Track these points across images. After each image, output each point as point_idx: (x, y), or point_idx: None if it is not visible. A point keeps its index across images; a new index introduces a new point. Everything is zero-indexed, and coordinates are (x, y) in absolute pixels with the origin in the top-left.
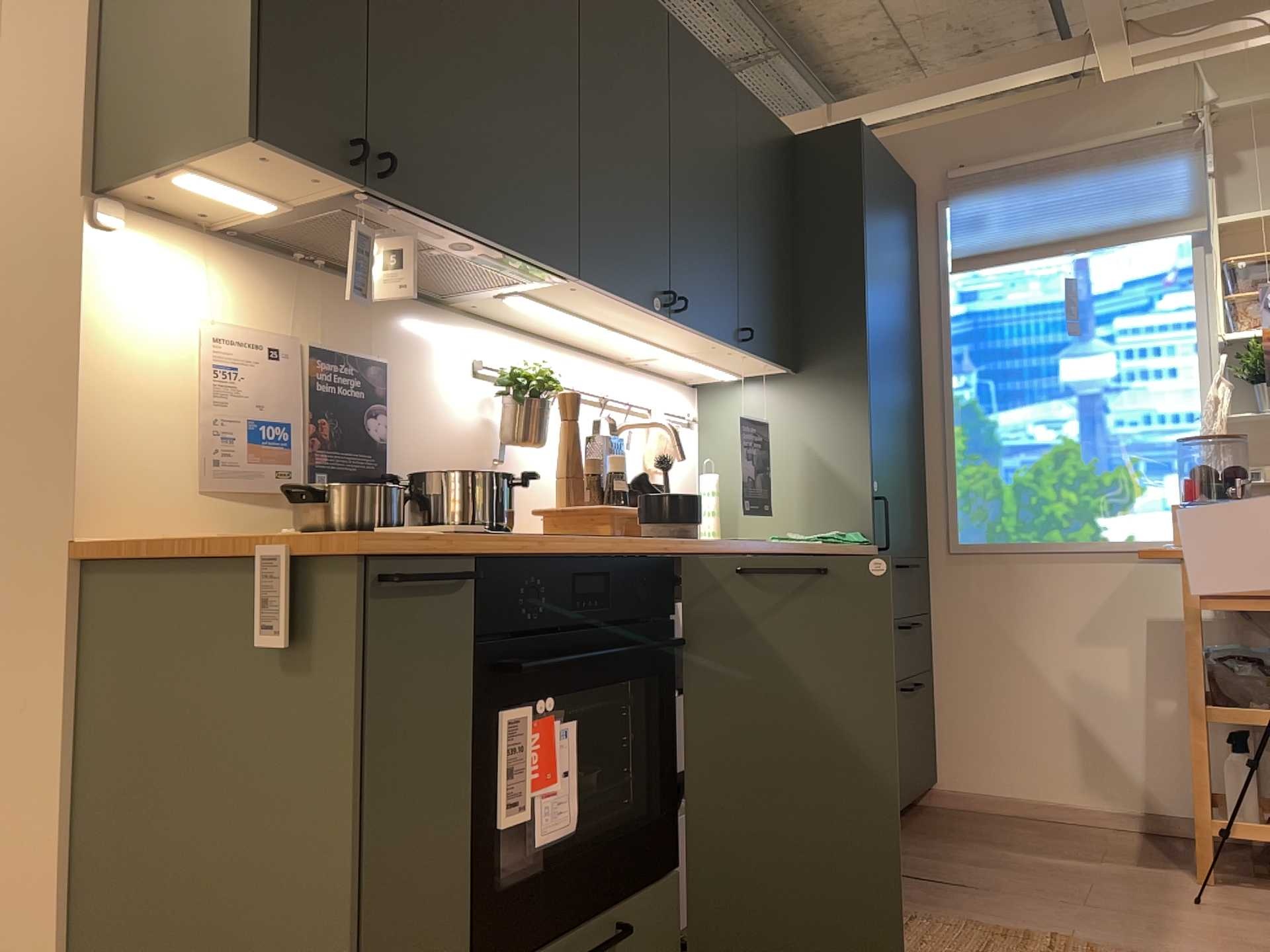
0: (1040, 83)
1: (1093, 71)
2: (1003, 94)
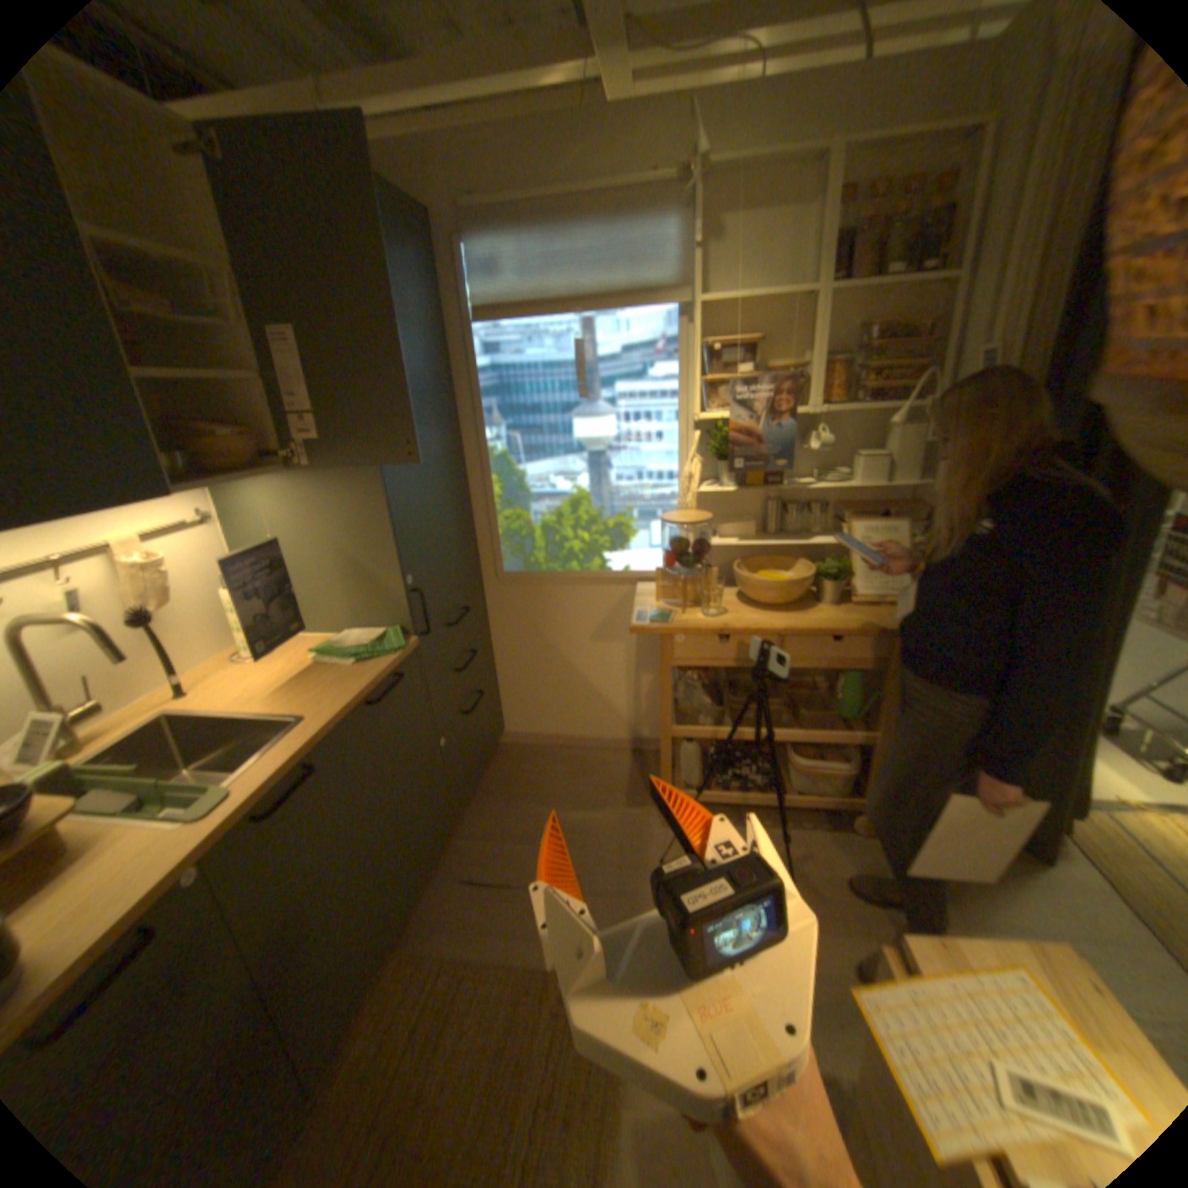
0: (546, 88)
1: (599, 81)
2: (511, 96)
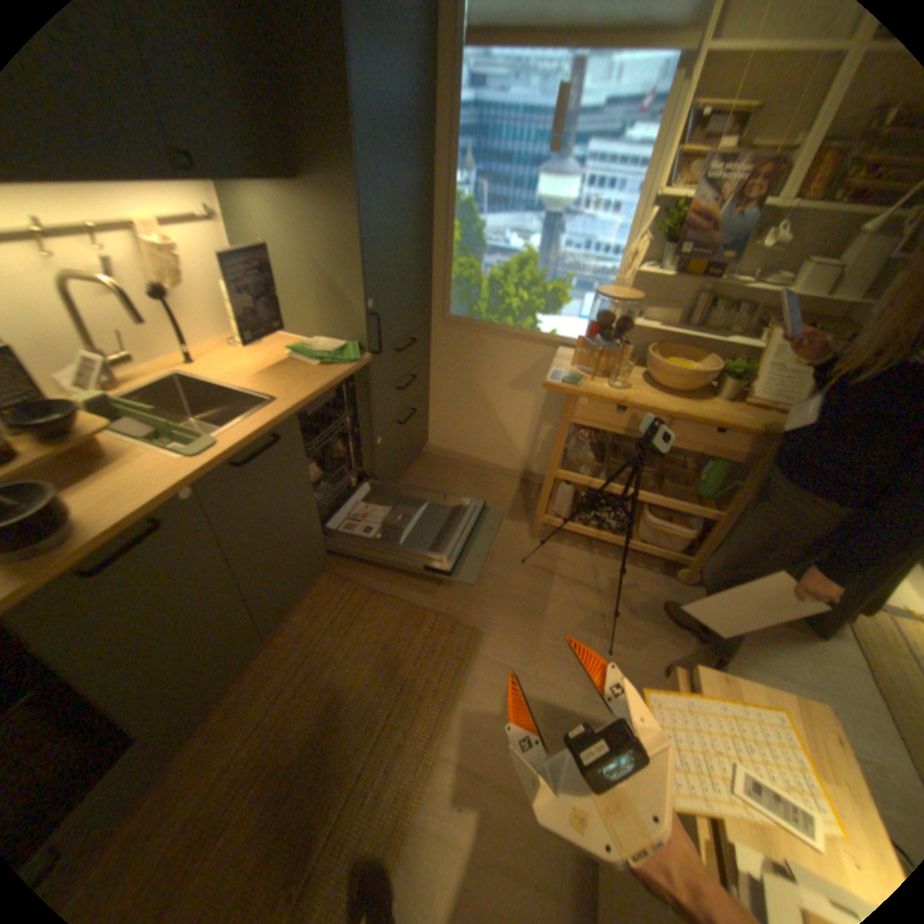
0: None
1: None
2: None
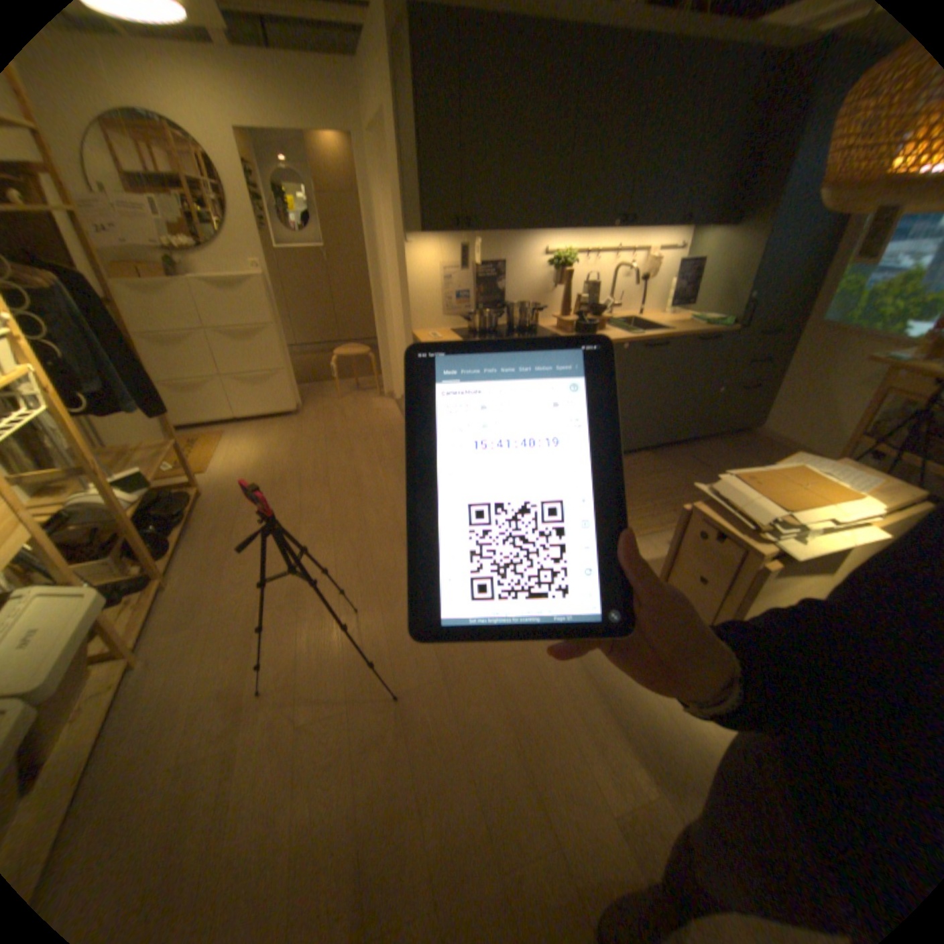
0: None
1: None
2: None
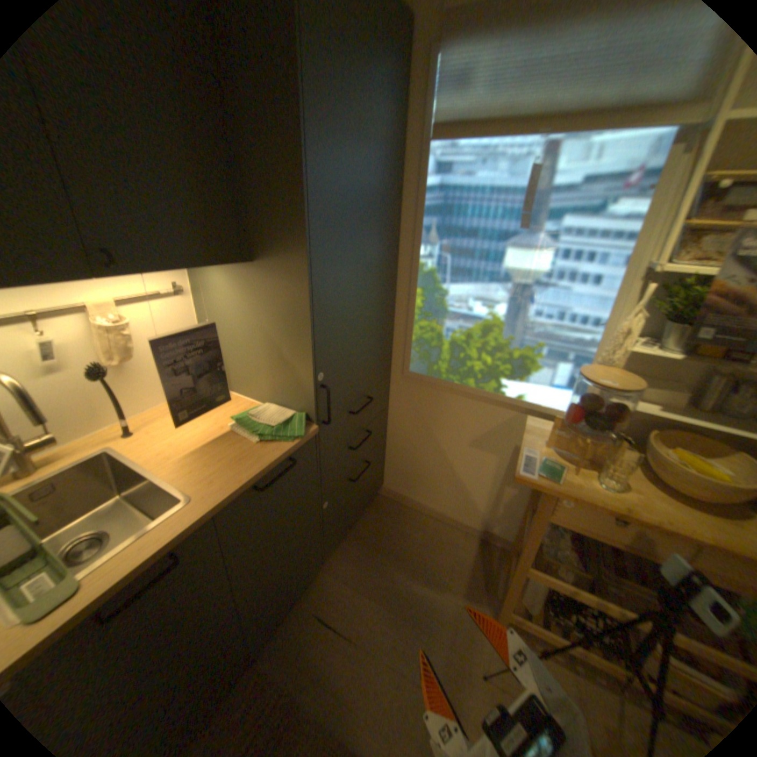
0: None
1: None
2: None
